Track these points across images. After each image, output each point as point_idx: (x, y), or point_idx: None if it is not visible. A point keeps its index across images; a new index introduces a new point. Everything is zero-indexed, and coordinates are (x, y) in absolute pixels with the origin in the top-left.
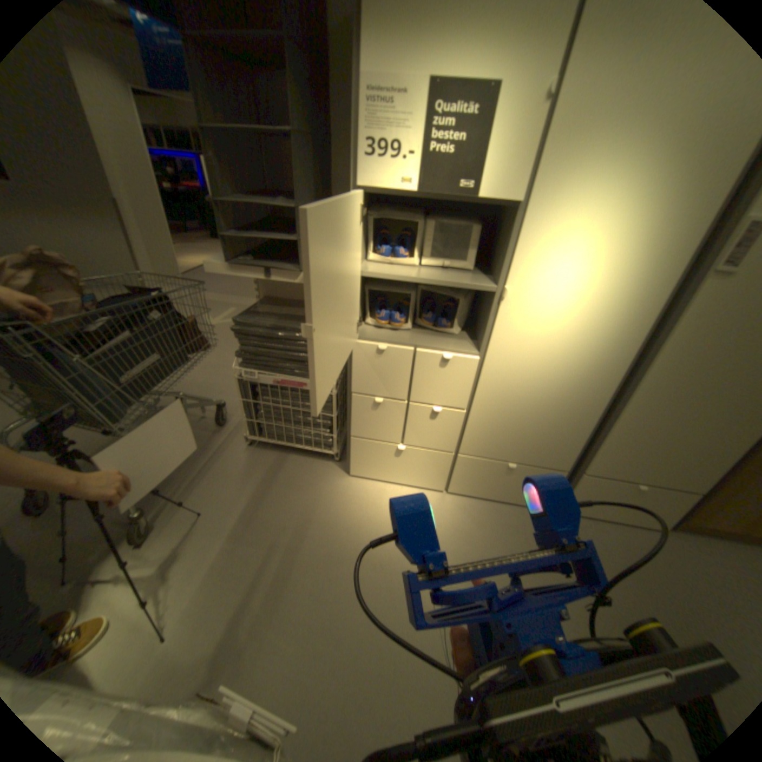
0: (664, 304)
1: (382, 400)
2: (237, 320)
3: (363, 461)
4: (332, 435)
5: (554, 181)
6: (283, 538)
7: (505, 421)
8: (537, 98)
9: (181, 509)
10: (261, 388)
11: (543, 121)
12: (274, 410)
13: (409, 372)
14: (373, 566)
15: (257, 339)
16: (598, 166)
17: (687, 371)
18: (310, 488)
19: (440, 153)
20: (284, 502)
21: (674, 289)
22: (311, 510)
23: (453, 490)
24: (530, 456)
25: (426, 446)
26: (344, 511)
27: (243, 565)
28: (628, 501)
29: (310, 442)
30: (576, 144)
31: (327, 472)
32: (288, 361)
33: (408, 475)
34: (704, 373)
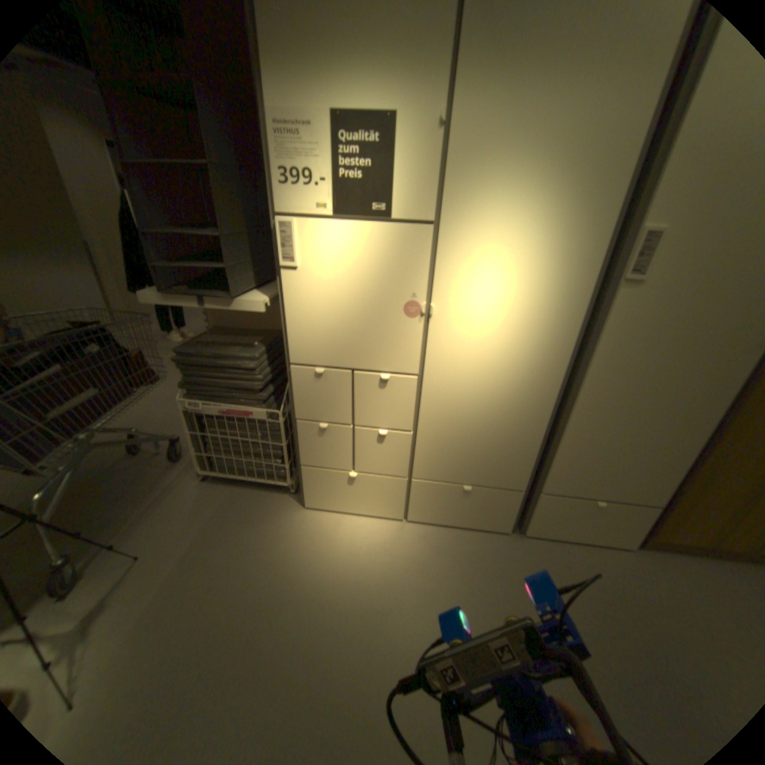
0: (585, 314)
1: (326, 425)
2: (178, 350)
3: (316, 491)
4: (284, 465)
5: (459, 201)
6: (225, 580)
7: (452, 441)
8: (430, 126)
9: (117, 554)
10: (207, 420)
11: (440, 146)
12: (222, 443)
13: (350, 395)
14: (320, 605)
15: (199, 369)
16: (497, 185)
17: (620, 379)
18: (261, 524)
19: (349, 179)
20: (232, 540)
21: (593, 299)
22: (259, 547)
23: (412, 517)
24: (484, 477)
25: (378, 471)
26: (294, 546)
27: (177, 613)
28: (590, 519)
29: (263, 475)
30: (473, 166)
31: (281, 506)
32: (232, 390)
33: (364, 504)
34: (637, 380)
